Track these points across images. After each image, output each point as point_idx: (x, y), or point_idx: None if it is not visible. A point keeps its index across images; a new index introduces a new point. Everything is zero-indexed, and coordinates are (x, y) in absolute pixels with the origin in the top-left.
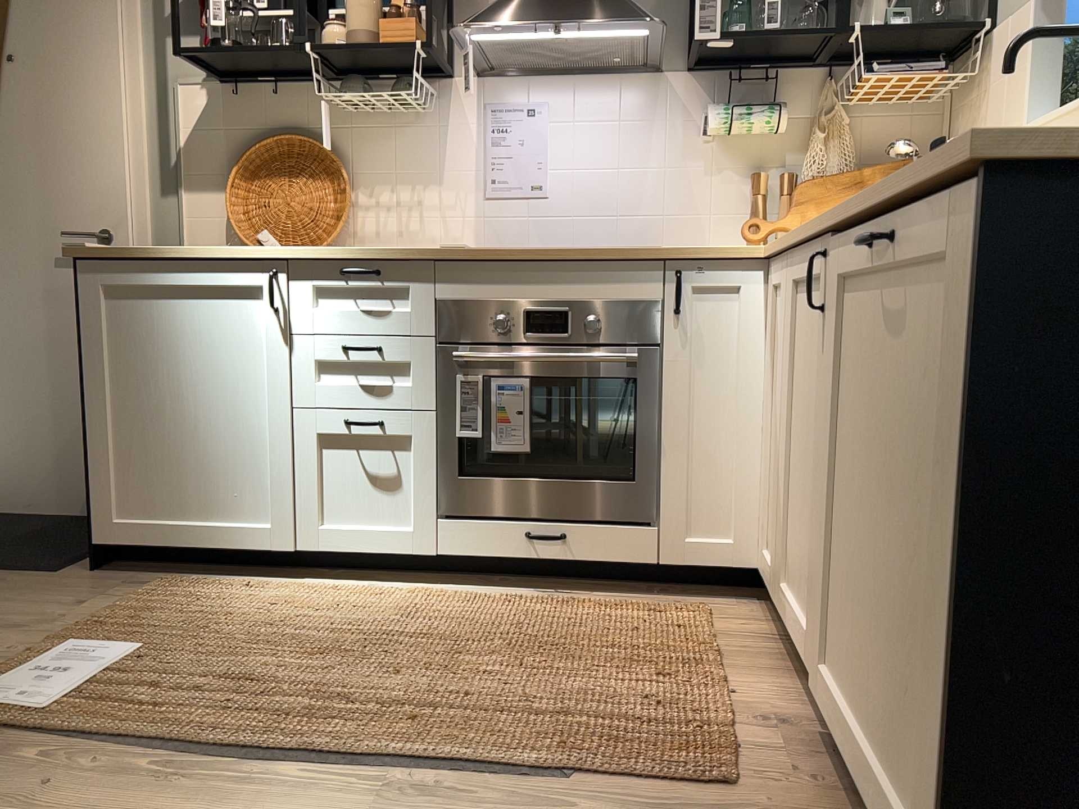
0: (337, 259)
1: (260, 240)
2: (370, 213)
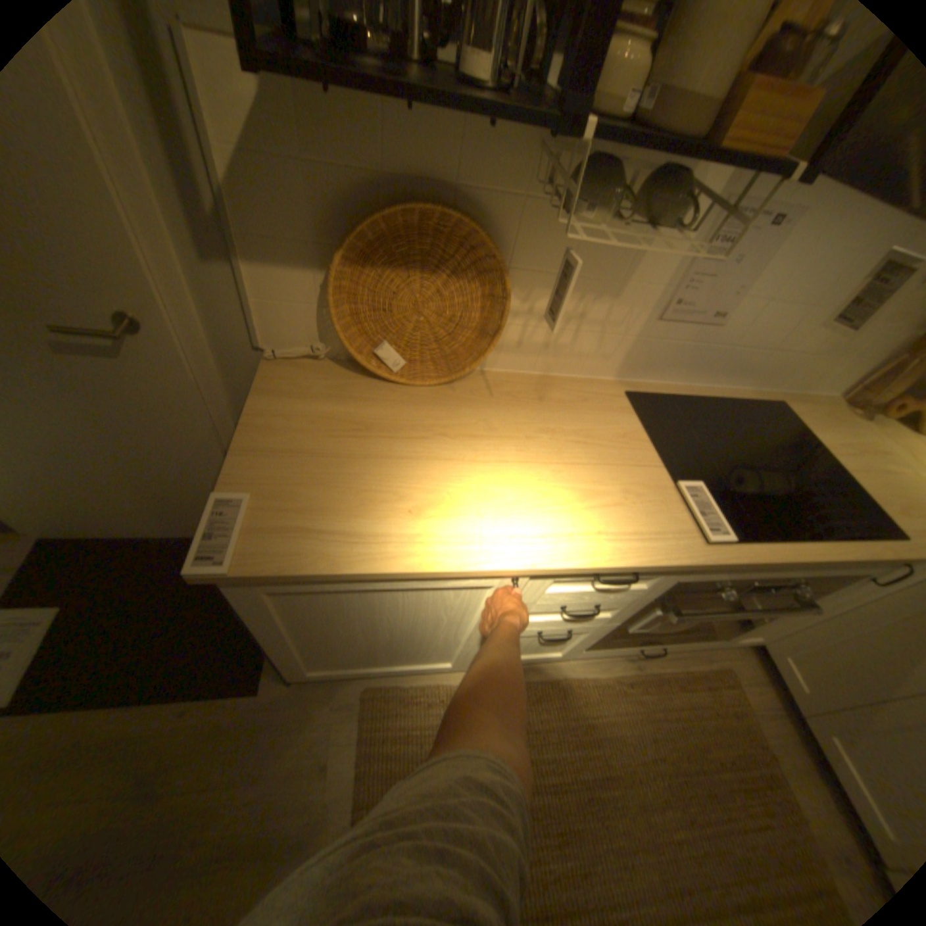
0: (601, 568)
1: (381, 353)
2: (519, 318)
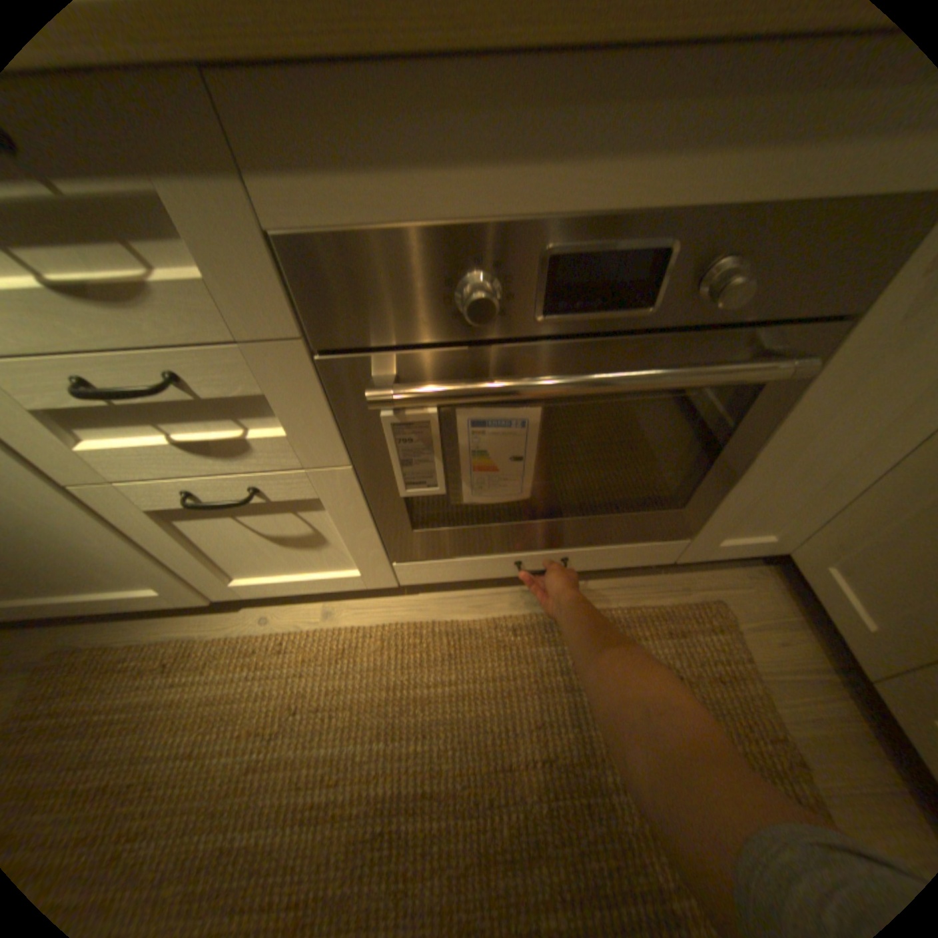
0: None
1: None
2: None
